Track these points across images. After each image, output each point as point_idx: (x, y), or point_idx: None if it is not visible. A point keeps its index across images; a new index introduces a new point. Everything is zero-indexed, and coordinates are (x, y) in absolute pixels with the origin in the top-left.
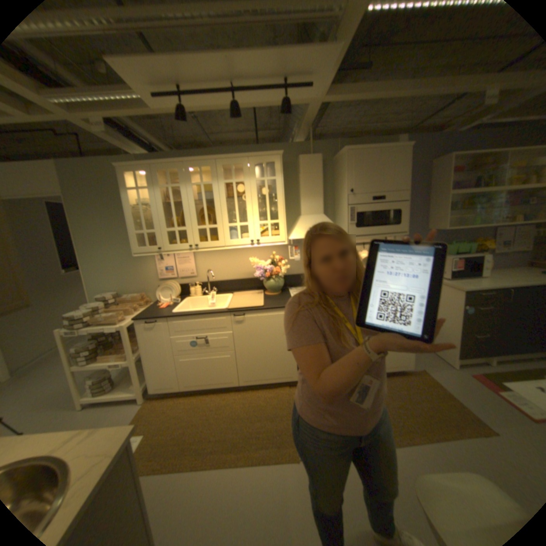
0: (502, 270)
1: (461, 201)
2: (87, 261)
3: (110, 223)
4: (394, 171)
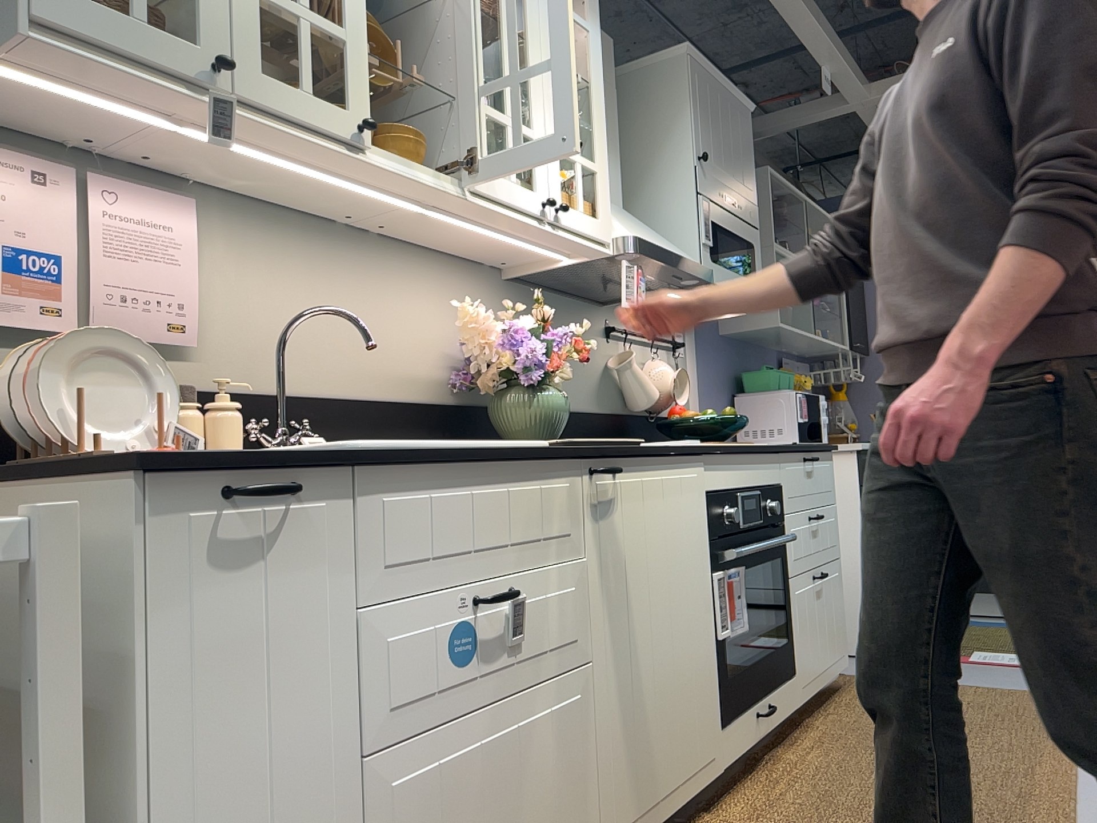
0: None
1: None
2: None
3: None
4: (742, 154)
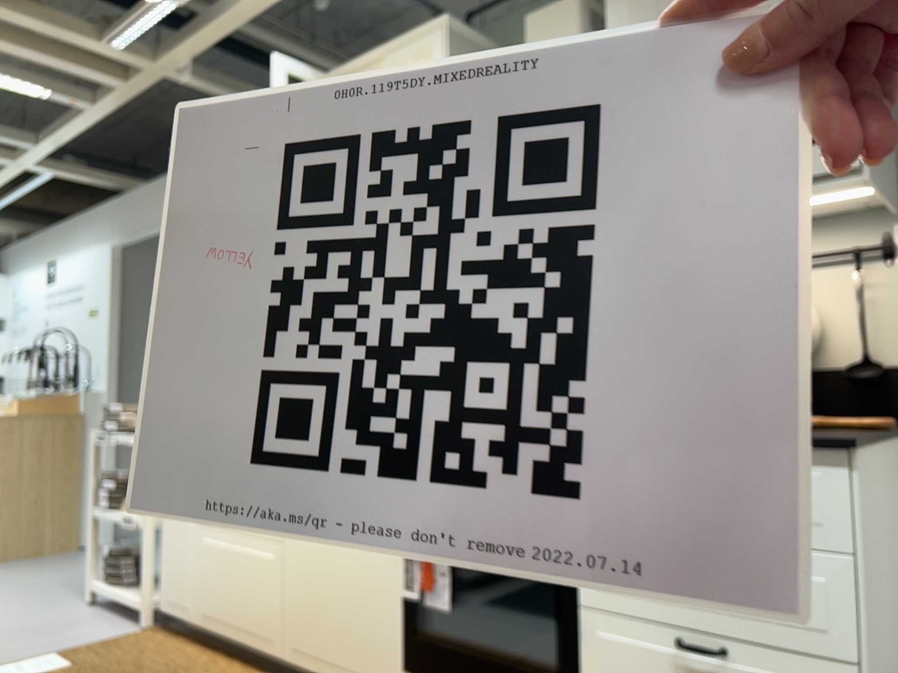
0: None
1: None
2: None
3: None
4: None
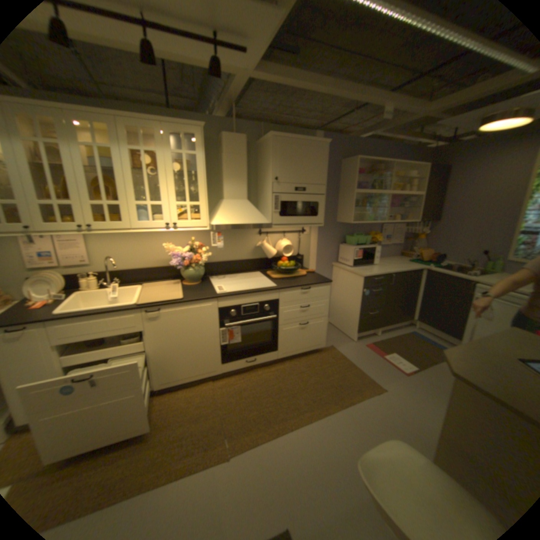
0: (385, 259)
1: (361, 199)
2: None
3: None
4: (315, 165)
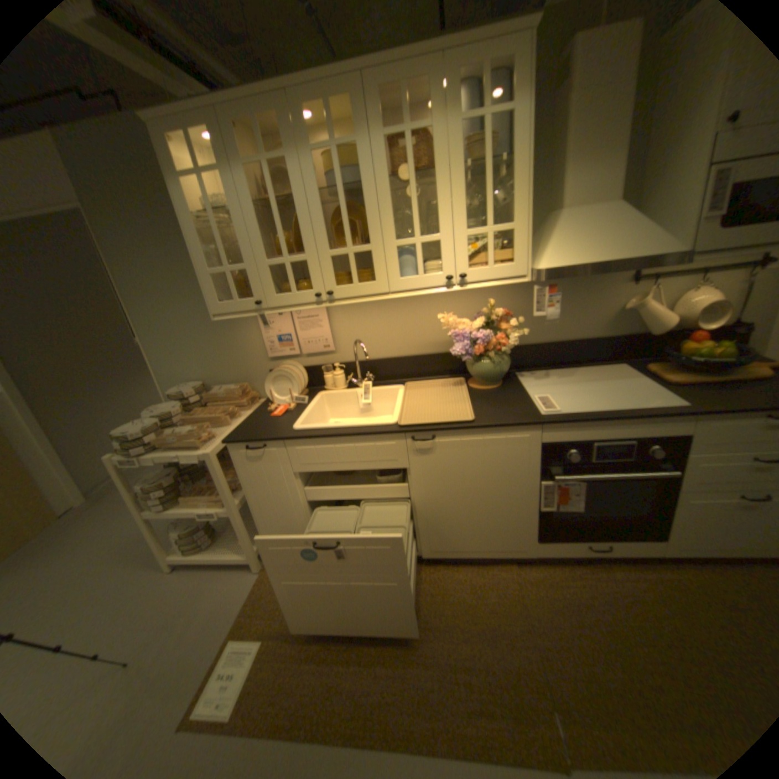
0: None
1: None
2: (148, 329)
3: (174, 256)
4: None
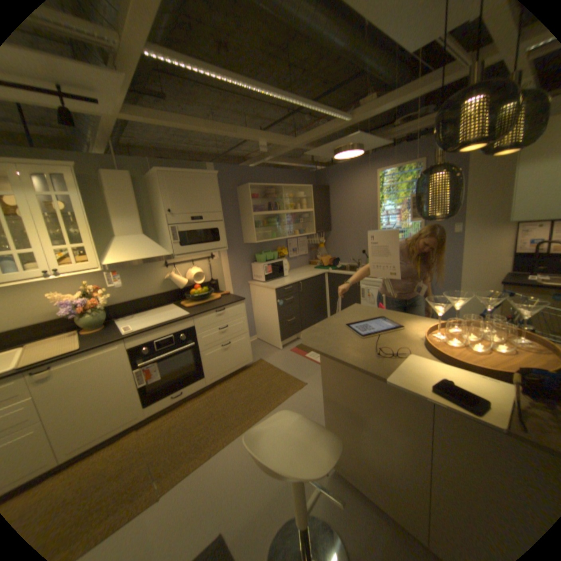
0: (295, 270)
1: (262, 220)
2: None
3: None
4: (206, 195)
